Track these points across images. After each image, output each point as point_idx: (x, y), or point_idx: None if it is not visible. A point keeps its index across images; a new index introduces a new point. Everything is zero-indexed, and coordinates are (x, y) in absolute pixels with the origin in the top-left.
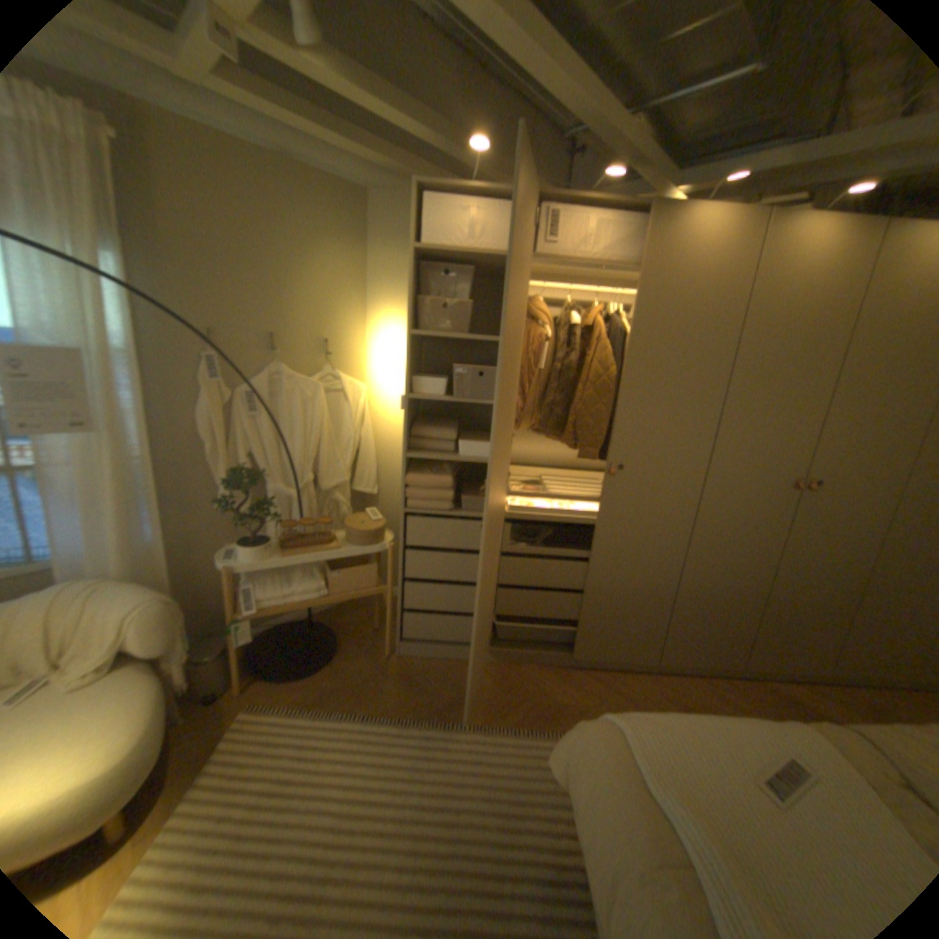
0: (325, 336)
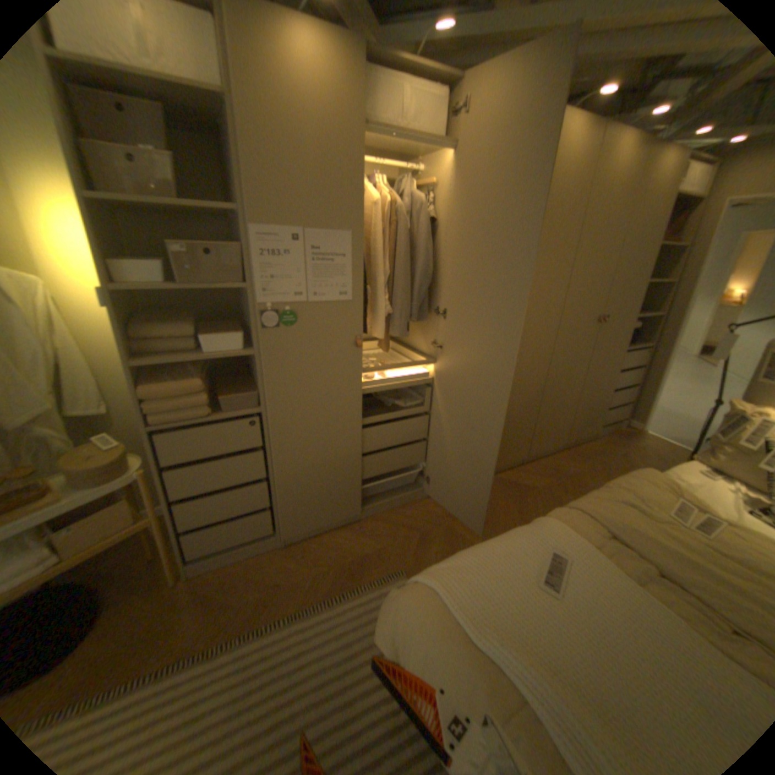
0: None
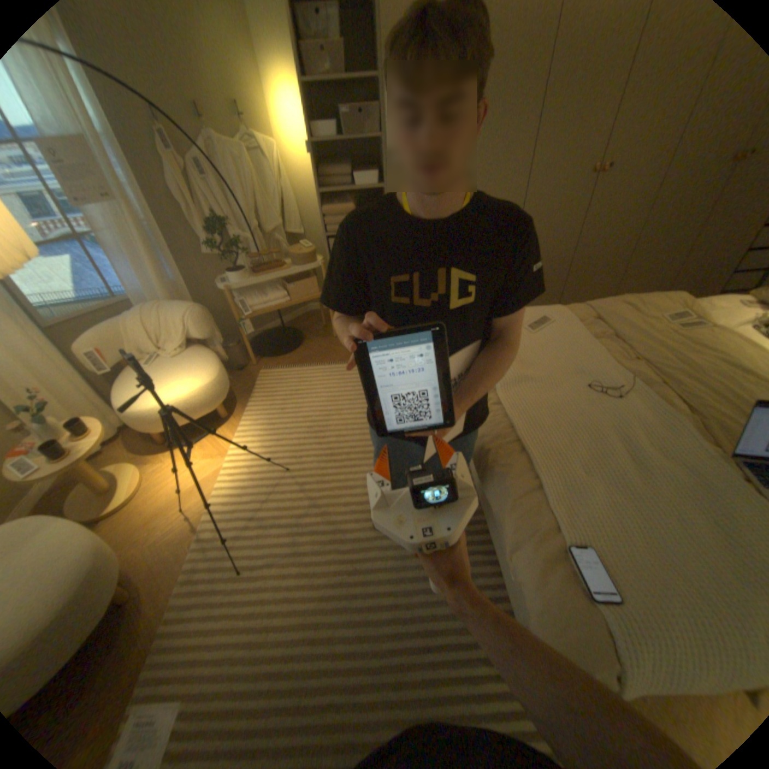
0: (232, 97)
